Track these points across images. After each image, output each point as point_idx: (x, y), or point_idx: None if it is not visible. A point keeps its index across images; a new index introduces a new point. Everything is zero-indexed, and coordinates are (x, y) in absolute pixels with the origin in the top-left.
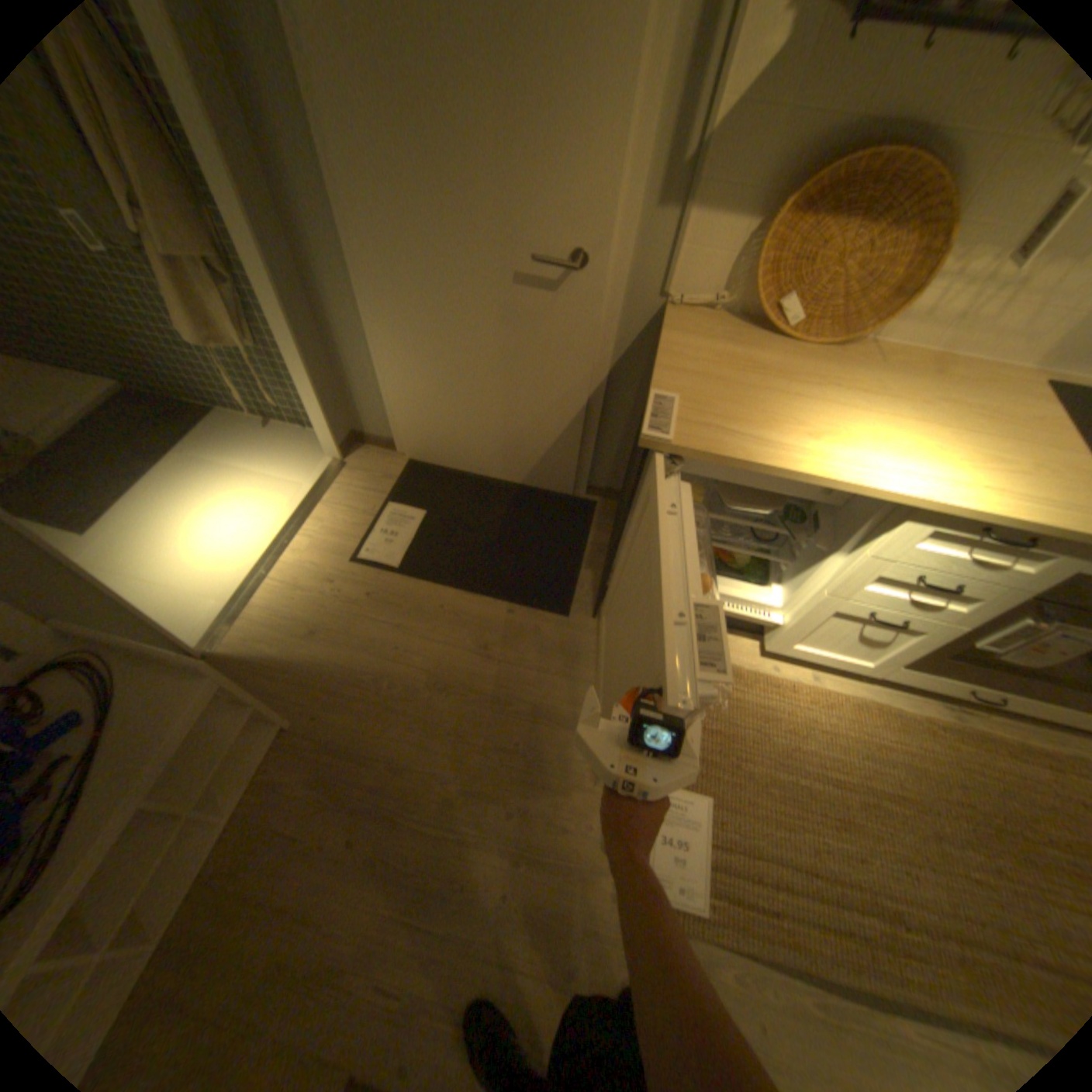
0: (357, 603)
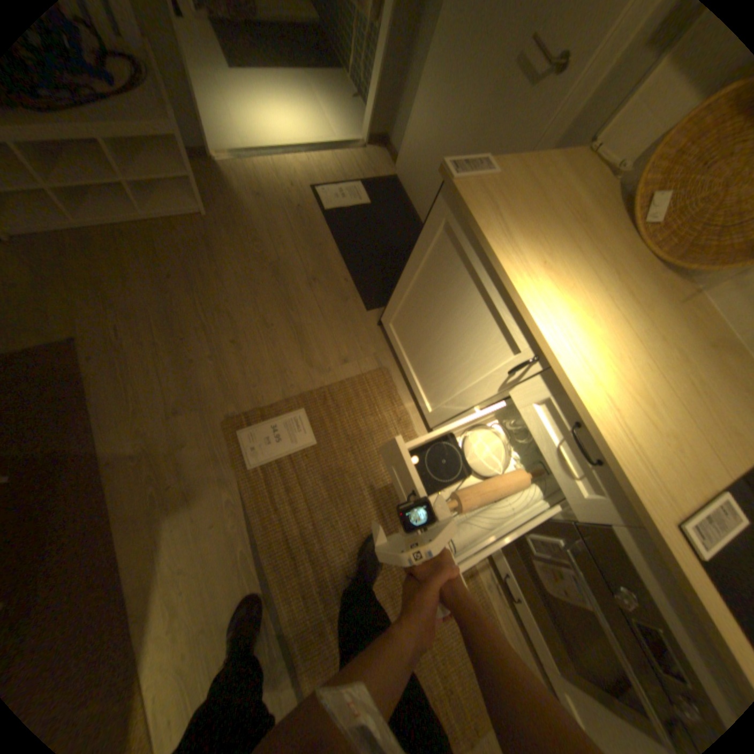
0: (289, 204)
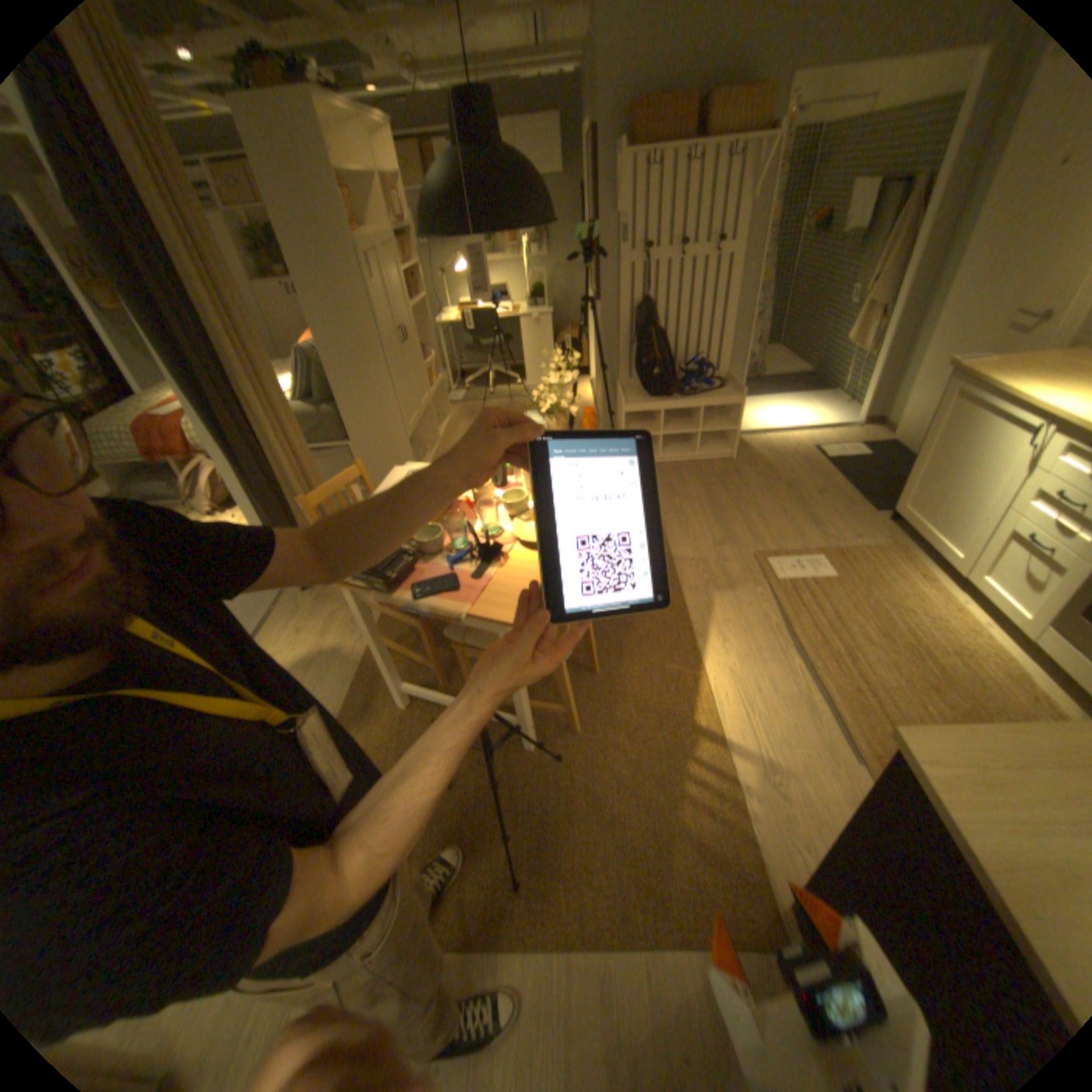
0: (796, 454)
